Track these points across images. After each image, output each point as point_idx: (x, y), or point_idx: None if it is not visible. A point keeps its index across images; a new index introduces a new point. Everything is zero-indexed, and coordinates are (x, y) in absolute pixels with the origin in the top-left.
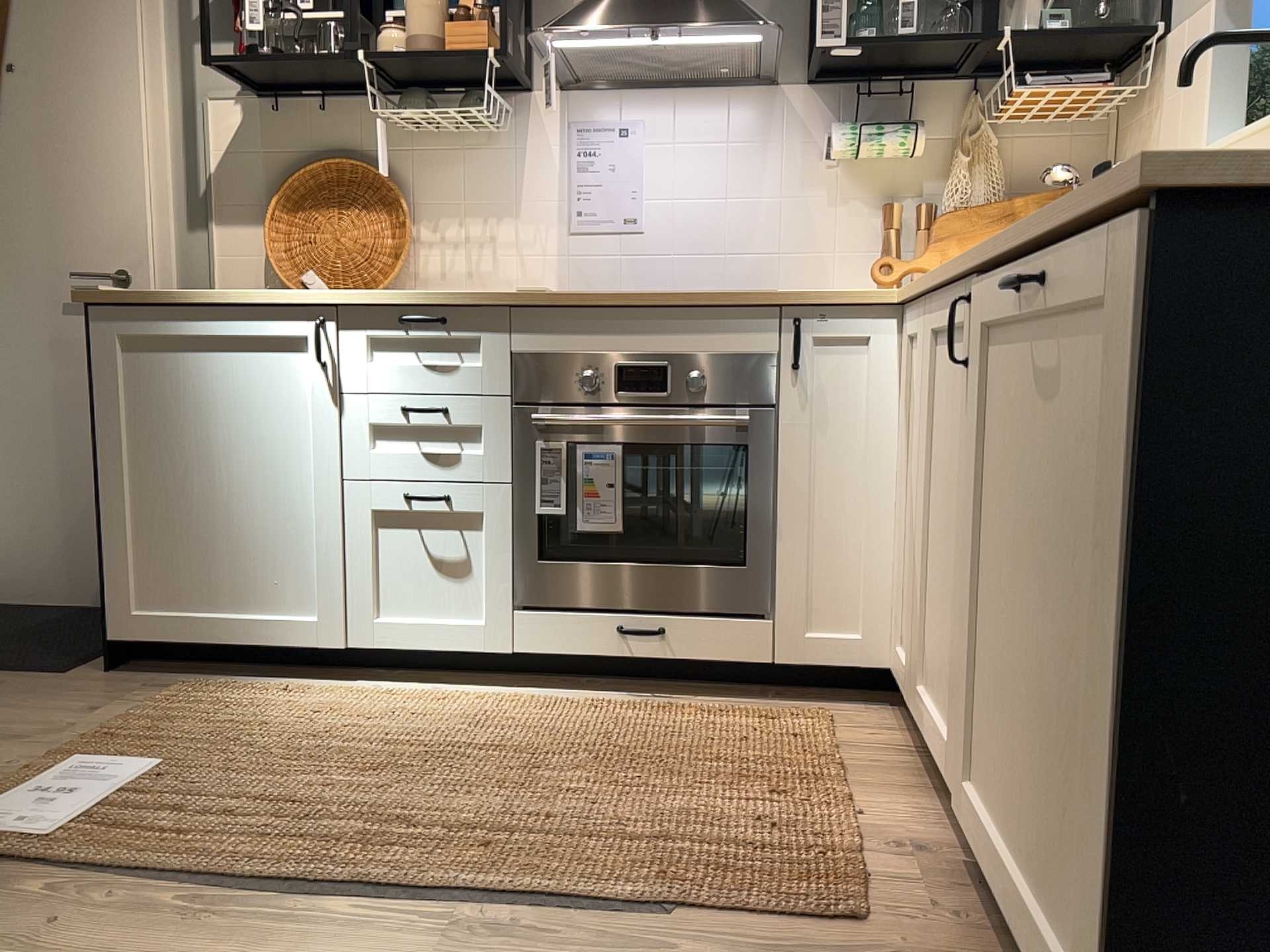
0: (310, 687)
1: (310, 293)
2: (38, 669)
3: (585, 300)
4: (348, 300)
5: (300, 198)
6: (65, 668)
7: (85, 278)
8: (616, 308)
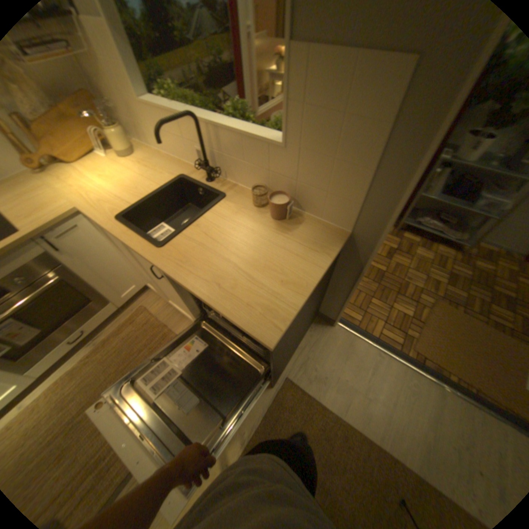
0: None
1: None
2: None
3: None
4: None
5: None
6: None
7: None
8: None
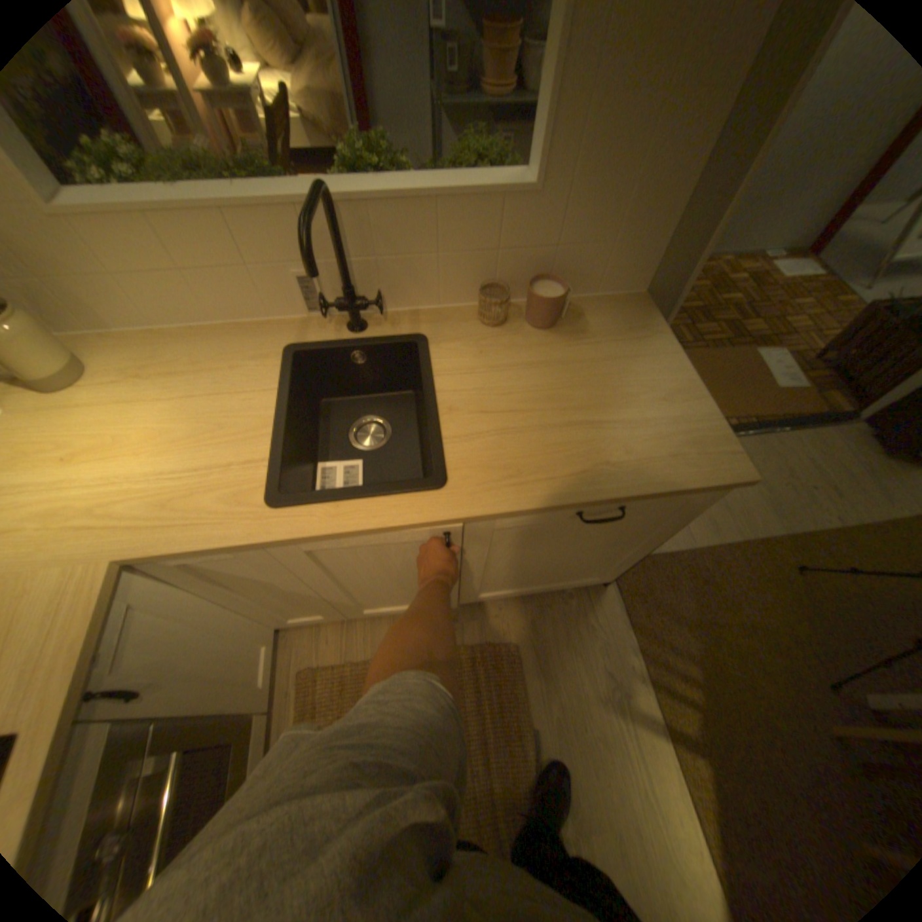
0: None
1: None
2: None
3: None
4: None
5: None
6: None
7: None
8: None
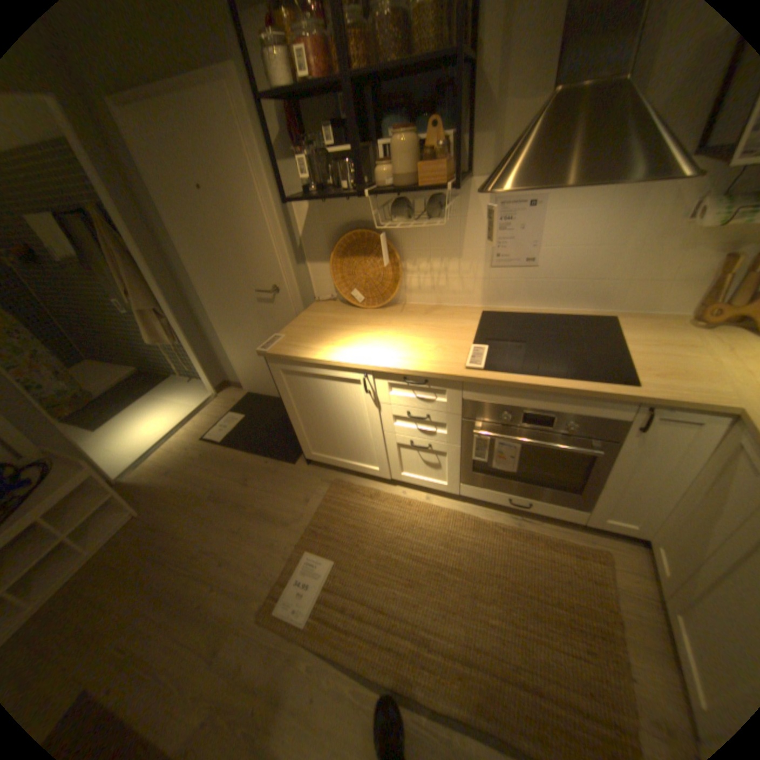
0: (378, 487)
1: (358, 361)
2: (285, 459)
3: (507, 384)
4: (376, 368)
5: (344, 249)
6: (293, 459)
7: (260, 291)
8: (525, 388)
